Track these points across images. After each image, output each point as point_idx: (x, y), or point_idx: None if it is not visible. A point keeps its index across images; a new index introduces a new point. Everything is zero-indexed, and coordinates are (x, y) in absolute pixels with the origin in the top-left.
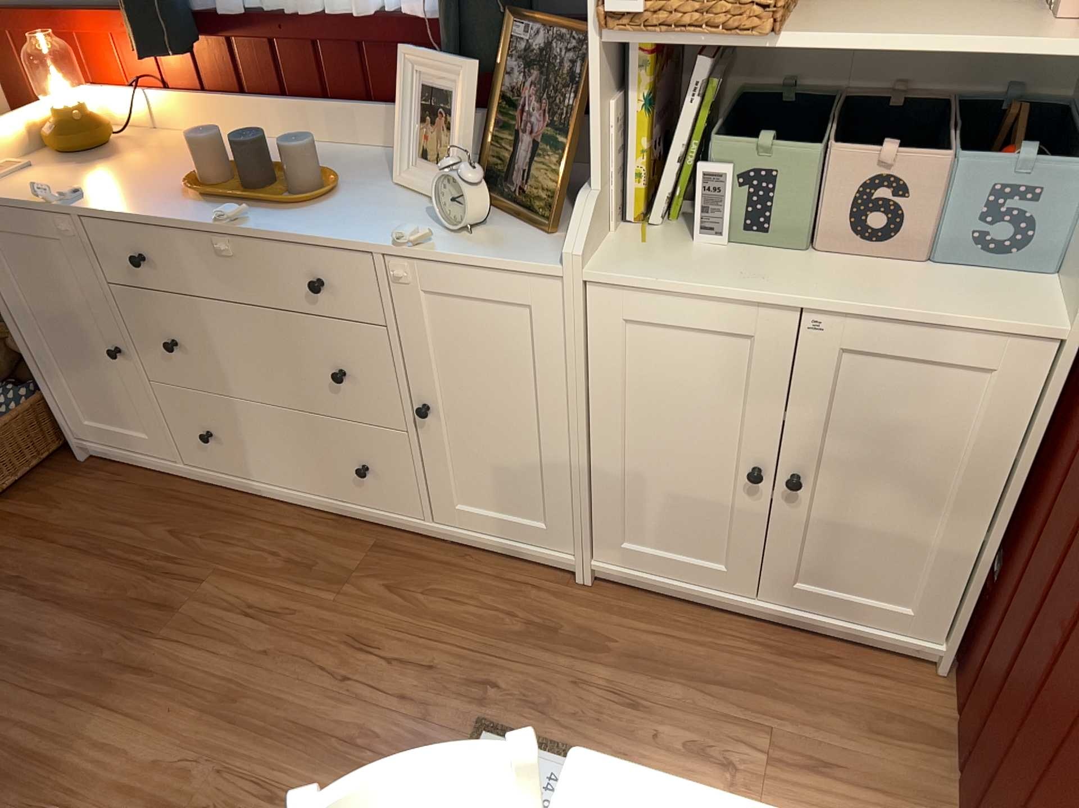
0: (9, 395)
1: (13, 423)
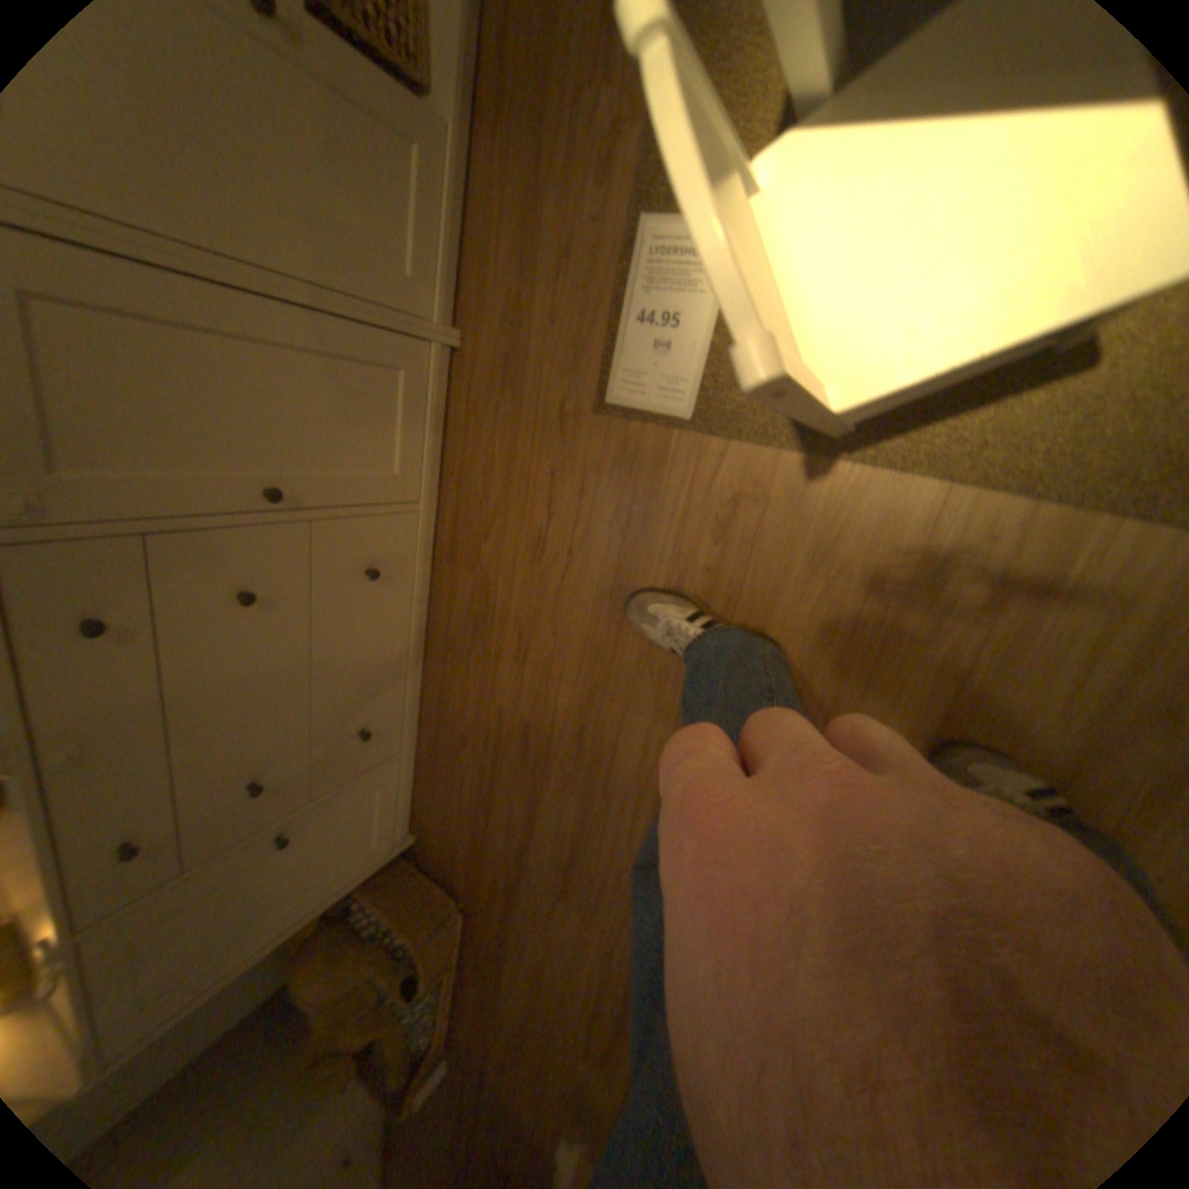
0: (350, 927)
1: (376, 915)
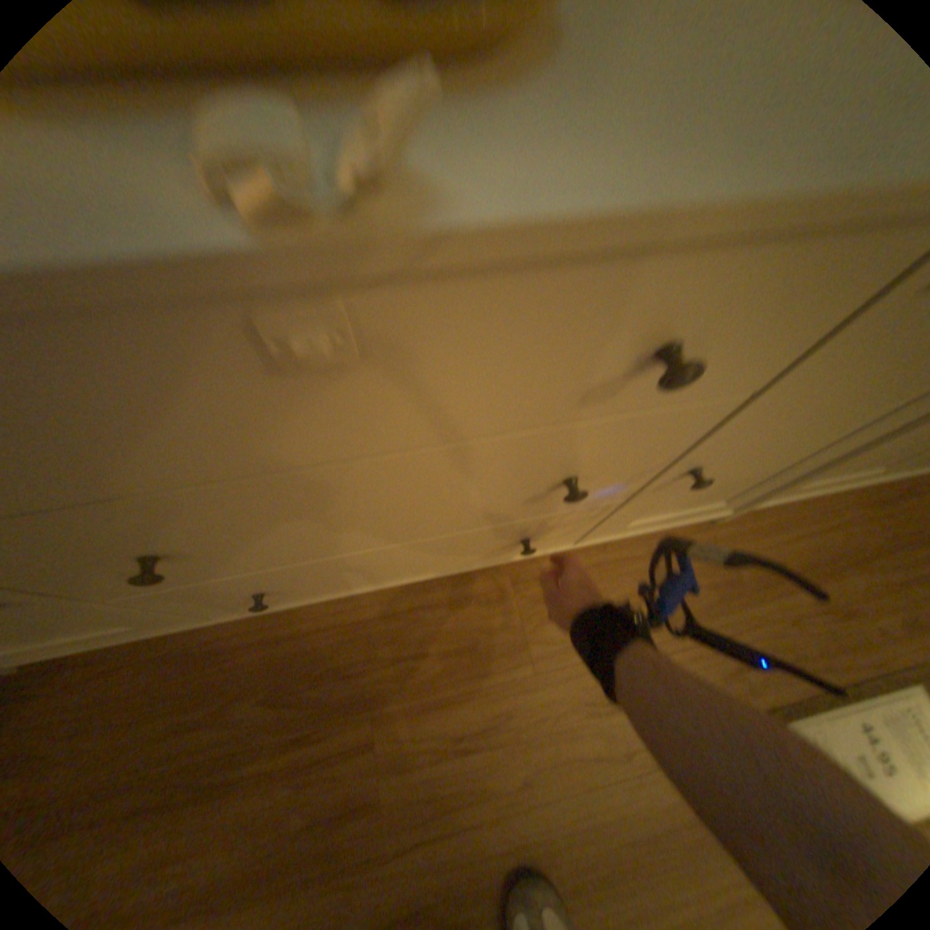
0: None
1: None
